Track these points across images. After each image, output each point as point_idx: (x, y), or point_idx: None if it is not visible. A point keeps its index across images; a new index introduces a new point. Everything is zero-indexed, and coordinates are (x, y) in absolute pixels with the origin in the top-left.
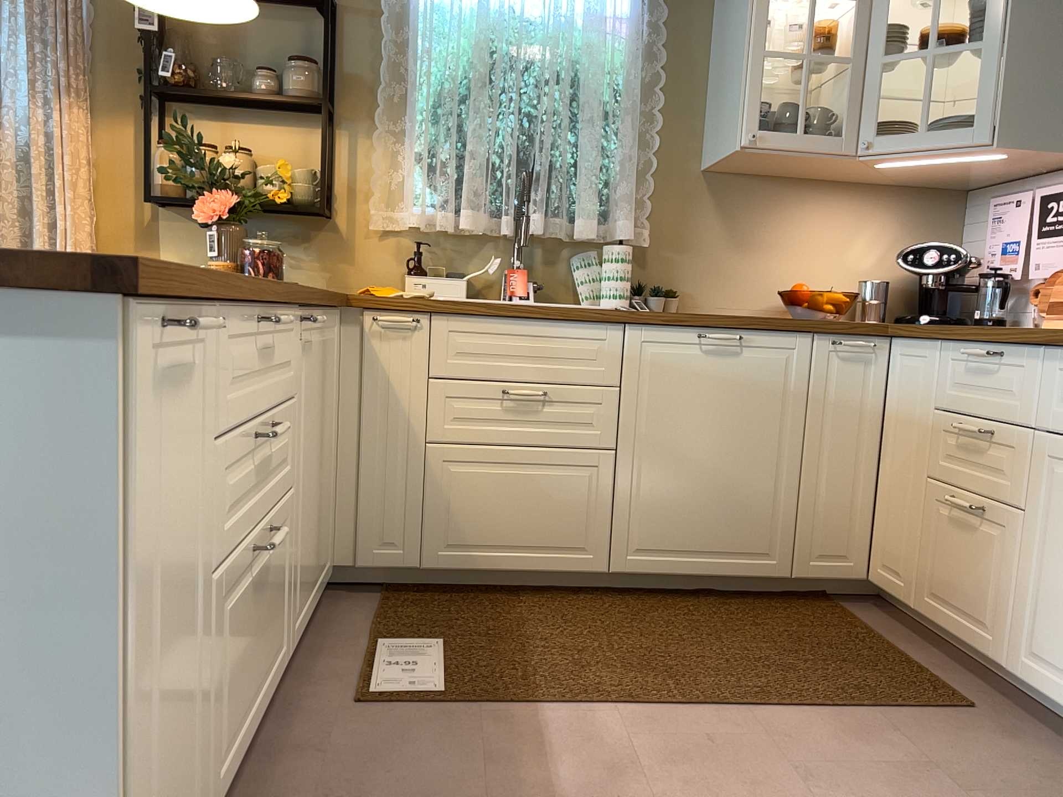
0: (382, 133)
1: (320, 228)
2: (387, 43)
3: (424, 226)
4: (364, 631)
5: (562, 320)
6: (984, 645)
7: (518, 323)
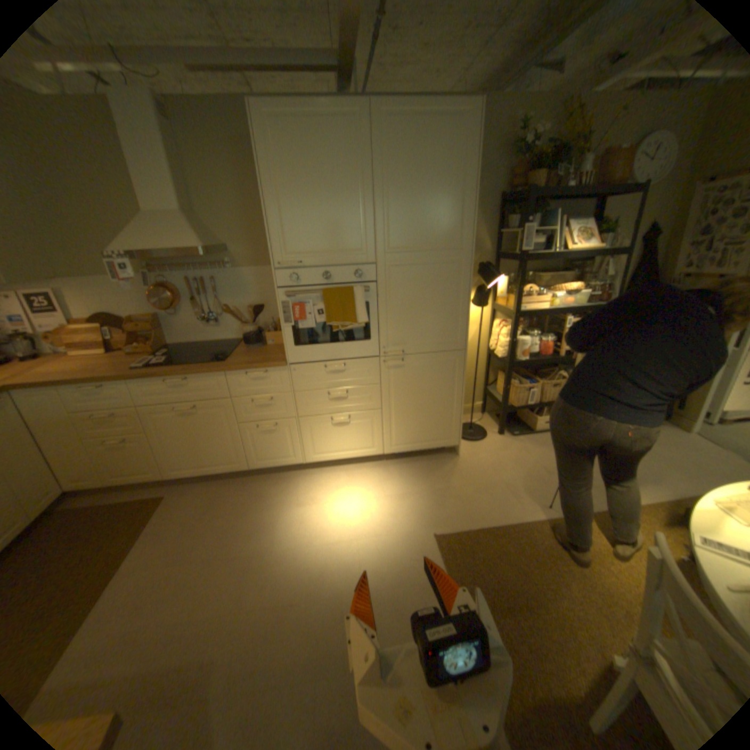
0: None
1: None
2: None
3: None
4: None
5: None
6: (148, 478)
7: None
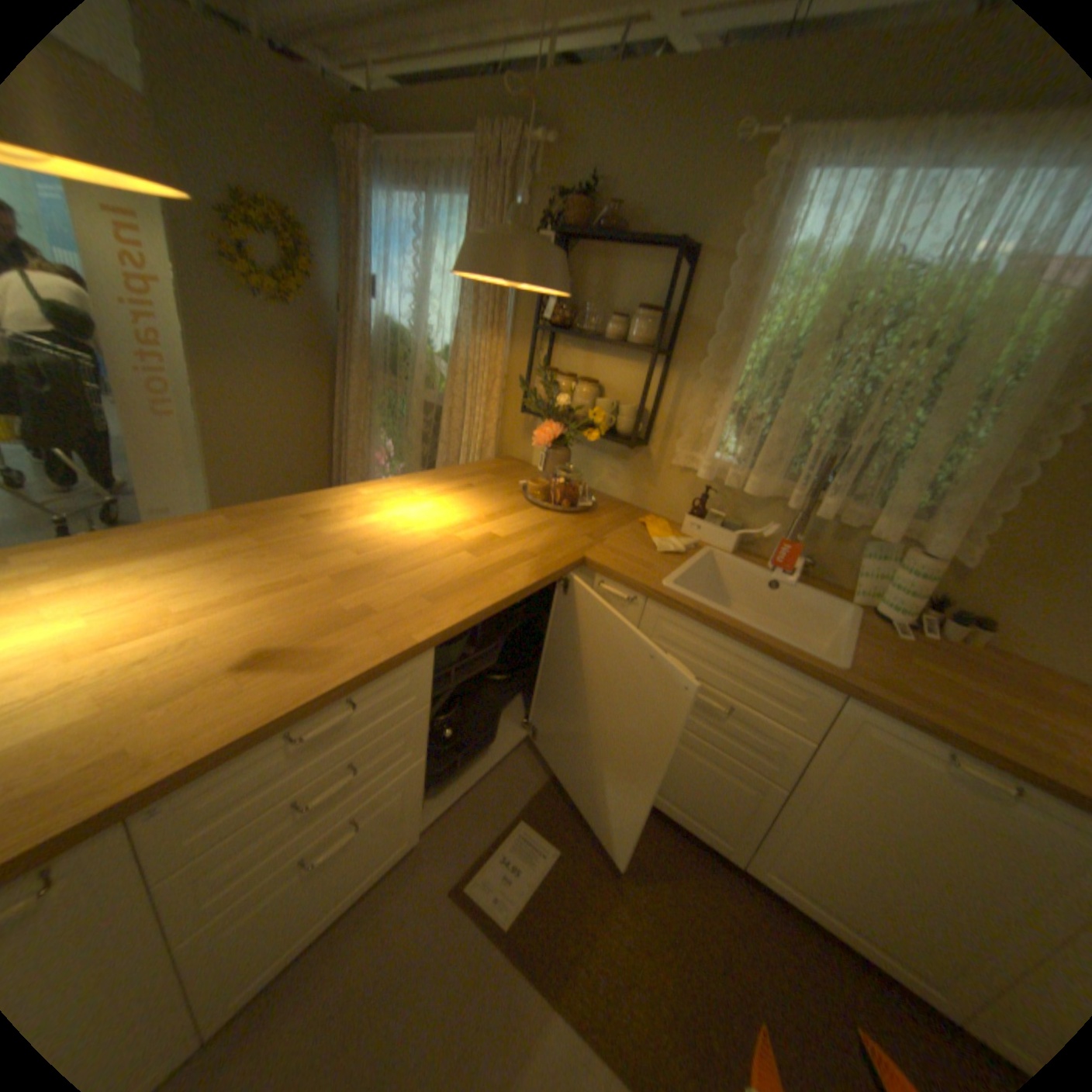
0: (705, 379)
1: (636, 450)
2: (733, 288)
3: (715, 477)
4: (526, 801)
5: (774, 658)
6: None
7: (727, 640)
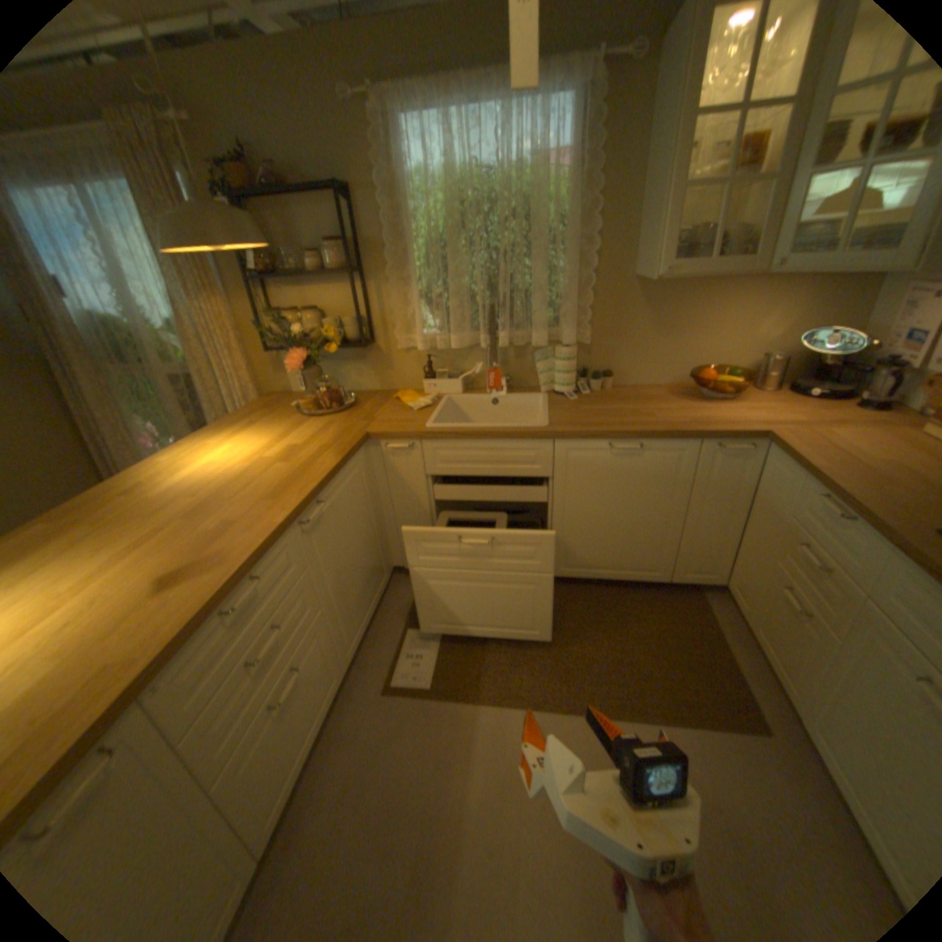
0: (393, 281)
1: (368, 349)
2: (383, 211)
3: (429, 347)
4: (404, 617)
5: (507, 439)
6: (790, 692)
7: (478, 442)
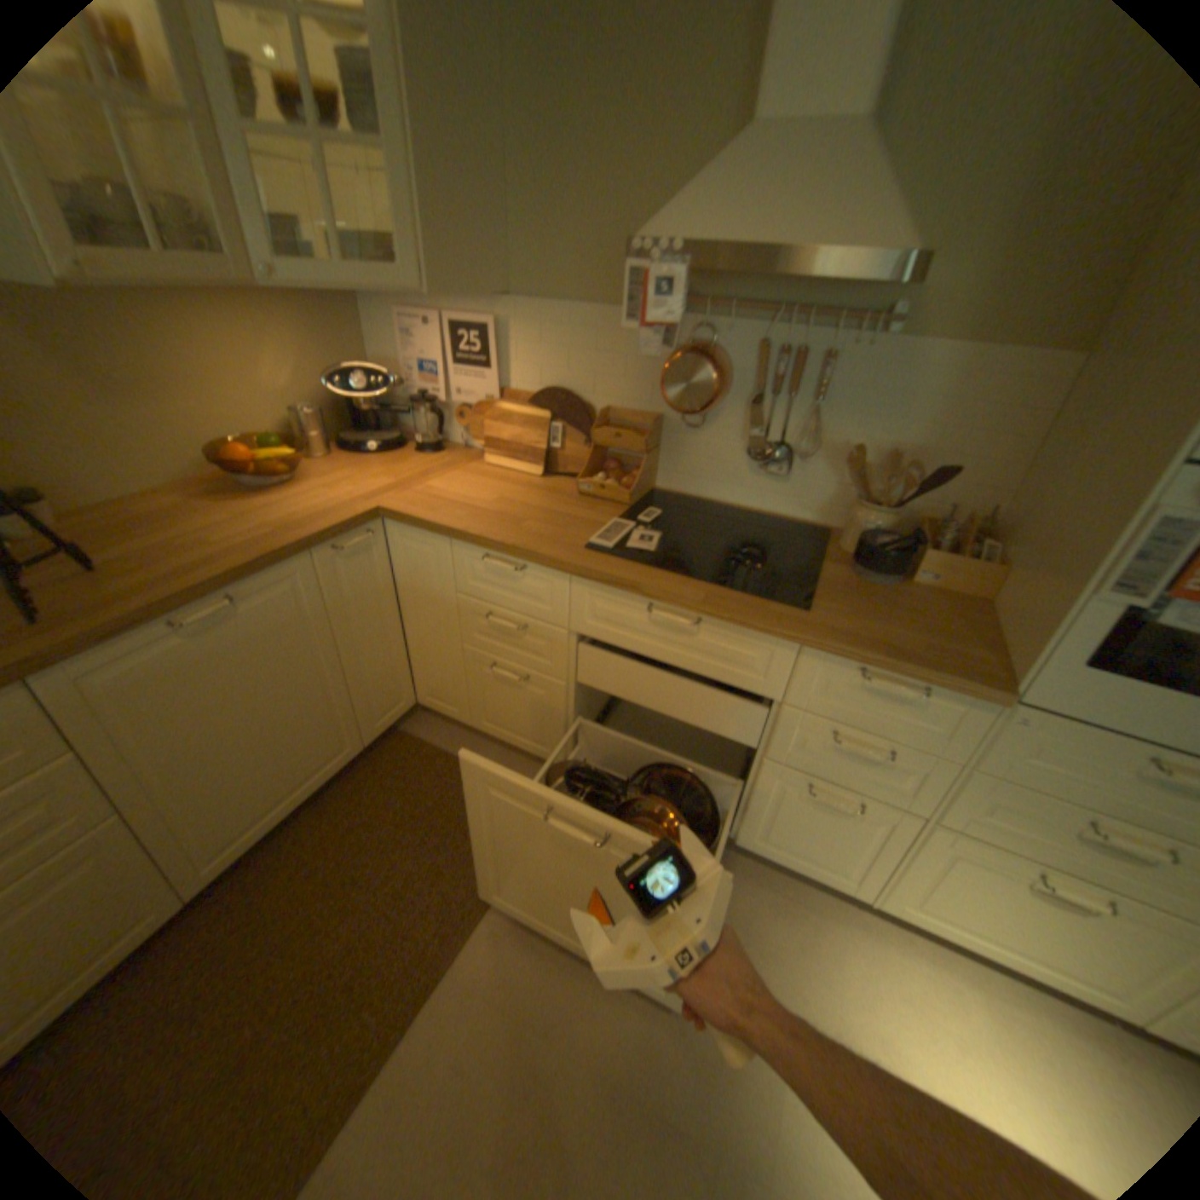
0: None
1: None
2: None
3: None
4: None
5: None
6: (543, 753)
7: None
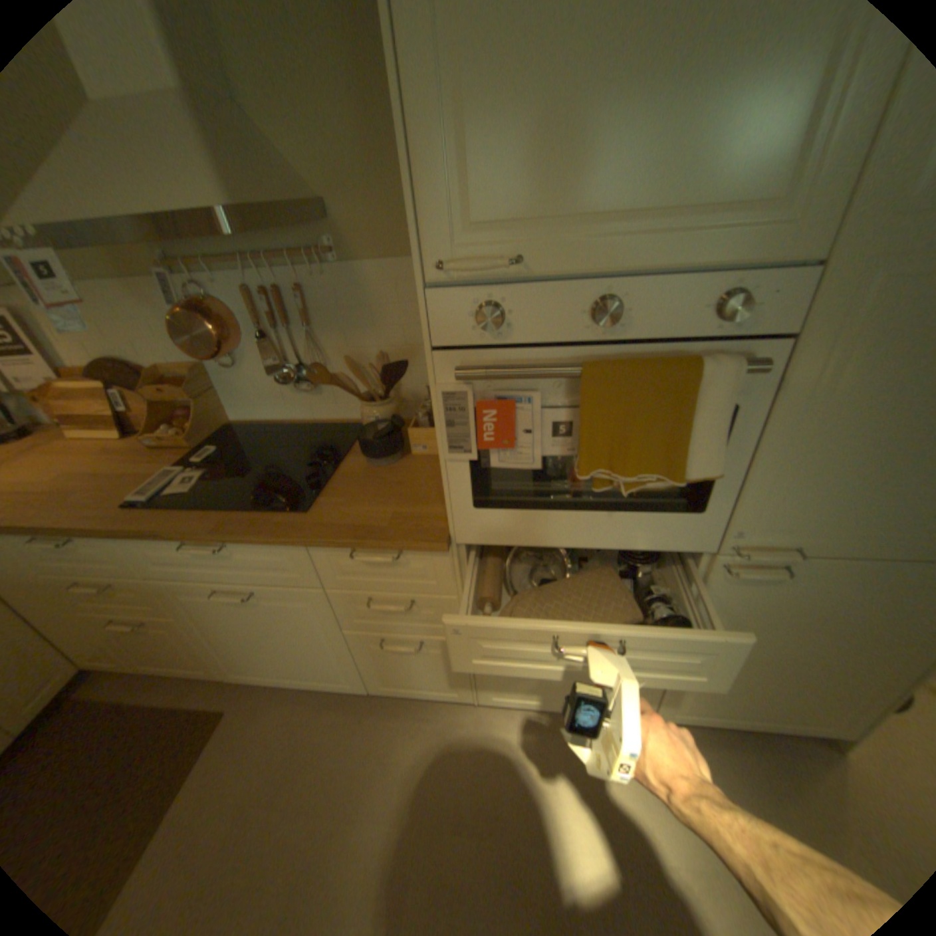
0: None
1: None
2: None
3: None
4: None
5: None
6: (200, 676)
7: None
